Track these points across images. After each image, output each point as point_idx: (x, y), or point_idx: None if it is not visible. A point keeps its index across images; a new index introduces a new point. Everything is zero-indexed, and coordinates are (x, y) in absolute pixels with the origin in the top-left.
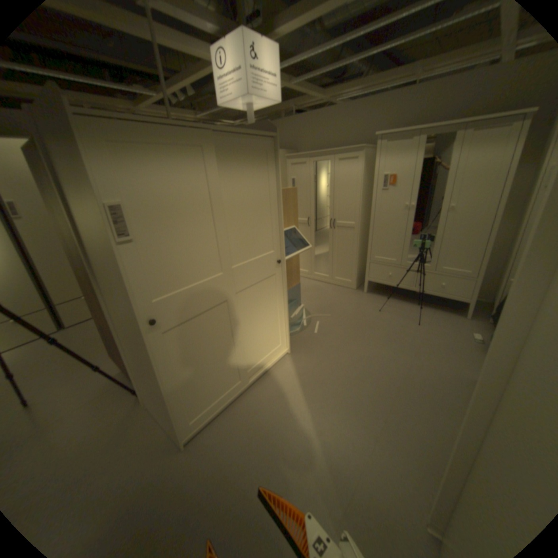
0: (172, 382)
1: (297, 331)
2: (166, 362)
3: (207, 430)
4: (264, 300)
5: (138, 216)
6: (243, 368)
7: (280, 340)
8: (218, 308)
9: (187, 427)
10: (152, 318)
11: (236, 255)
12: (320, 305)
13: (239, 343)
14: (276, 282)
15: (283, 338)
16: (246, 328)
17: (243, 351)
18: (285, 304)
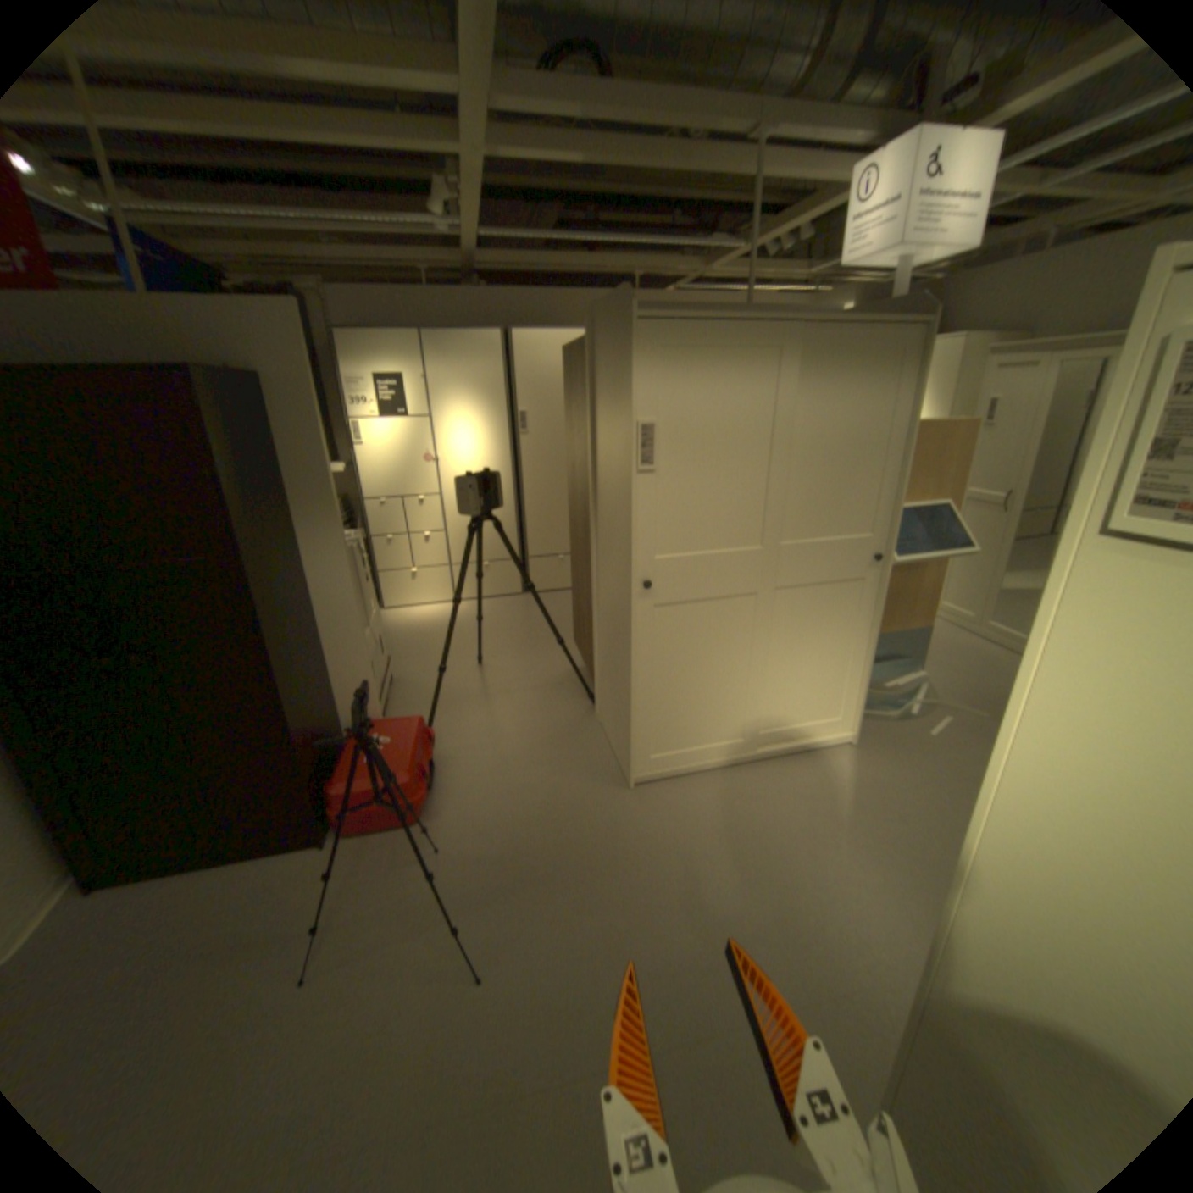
0: (646, 682)
1: (891, 718)
2: (646, 649)
3: (671, 785)
4: (826, 620)
5: (668, 442)
6: (754, 722)
7: (842, 711)
8: (739, 603)
9: (646, 761)
10: (647, 581)
11: (793, 525)
12: (972, 691)
13: (758, 674)
14: (861, 596)
15: (849, 710)
16: (778, 657)
17: (761, 692)
18: (870, 645)
